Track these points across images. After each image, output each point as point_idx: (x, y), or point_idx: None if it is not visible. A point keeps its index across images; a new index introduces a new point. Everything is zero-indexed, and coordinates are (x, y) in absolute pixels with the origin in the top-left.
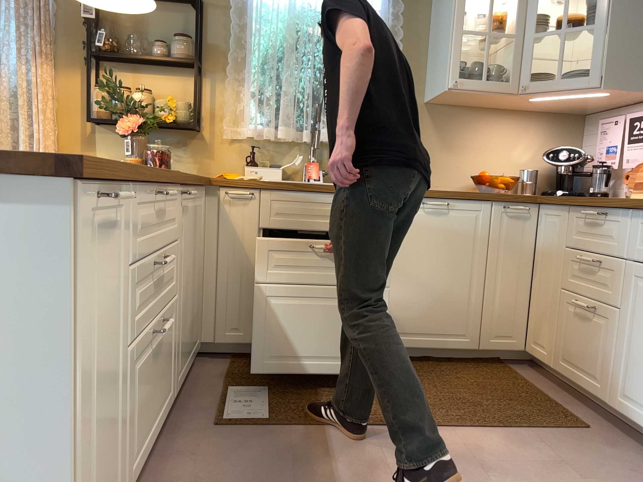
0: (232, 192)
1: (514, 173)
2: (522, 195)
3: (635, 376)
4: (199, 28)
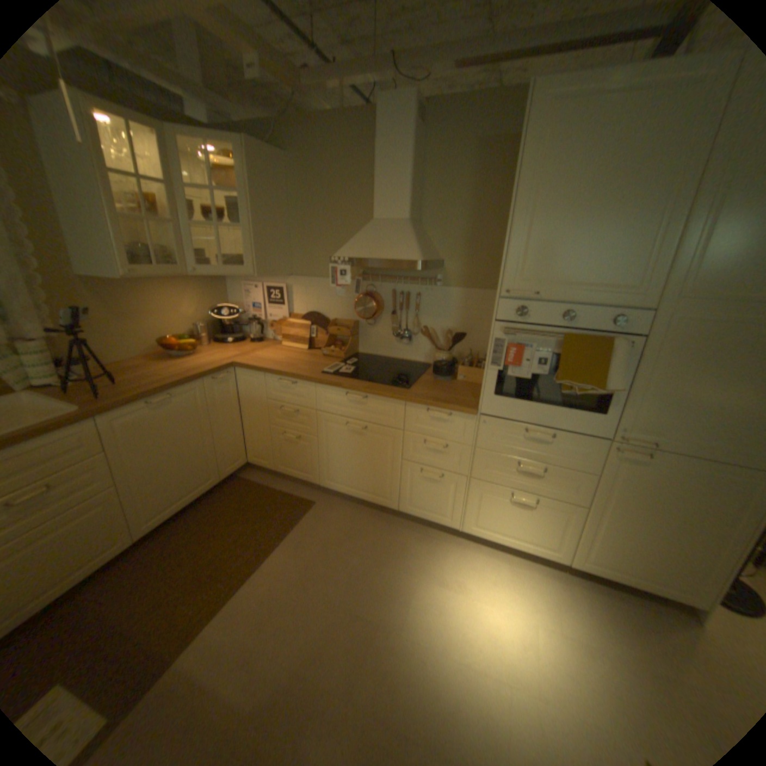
0: None
1: (185, 327)
2: (218, 363)
3: (333, 470)
4: None
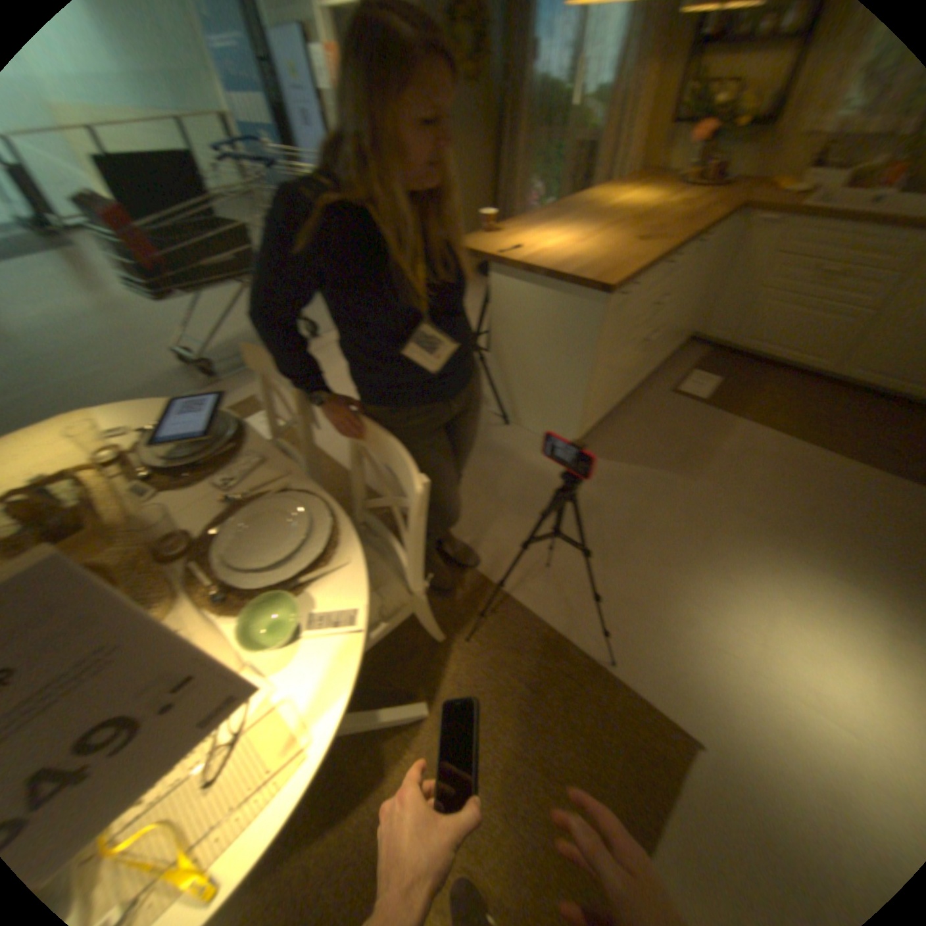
0: (763, 217)
1: None
2: None
3: None
4: None
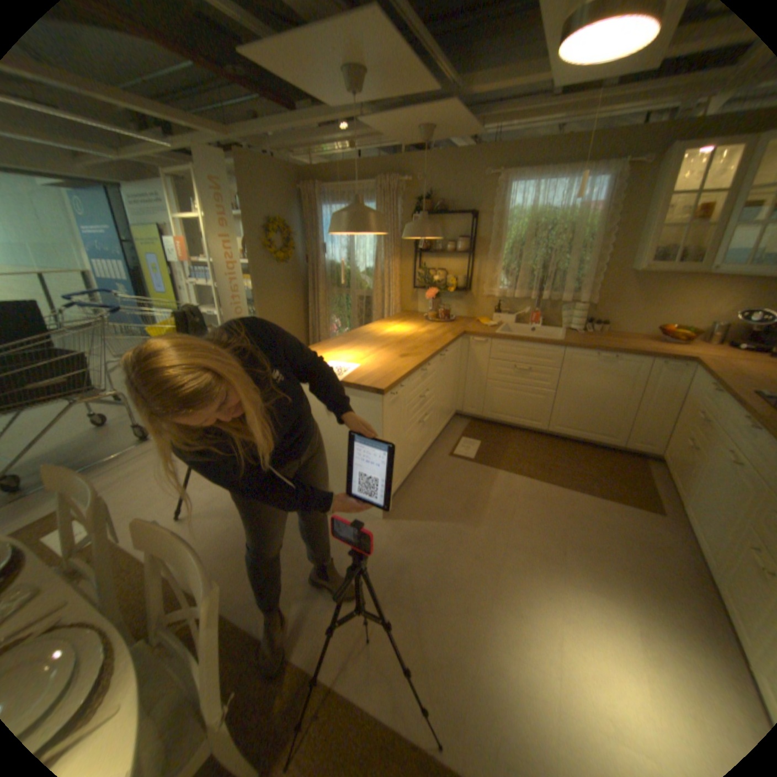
0: (475, 340)
1: (708, 323)
2: (685, 353)
3: (699, 498)
4: (471, 232)
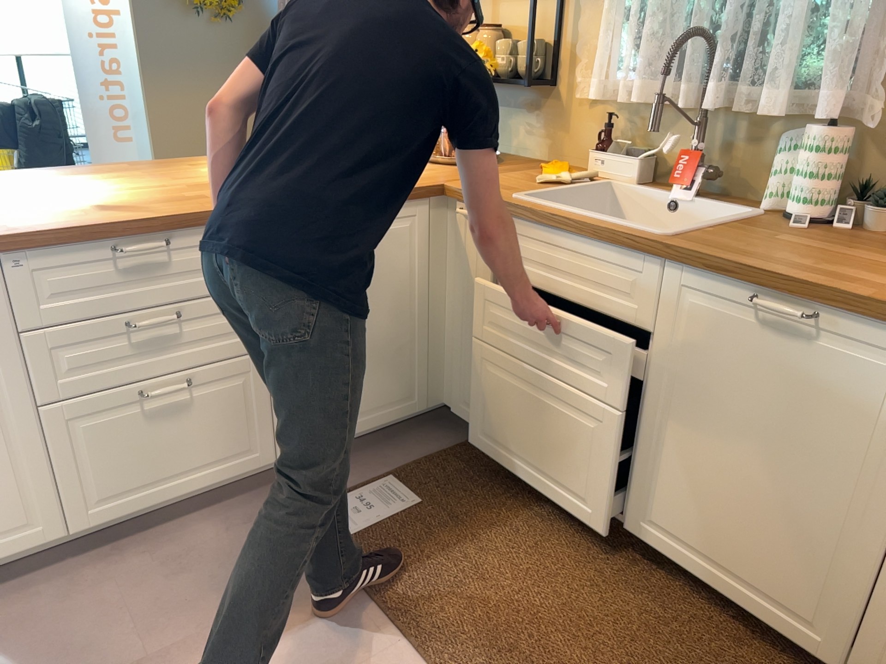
0: (460, 211)
1: None
2: None
3: None
4: None
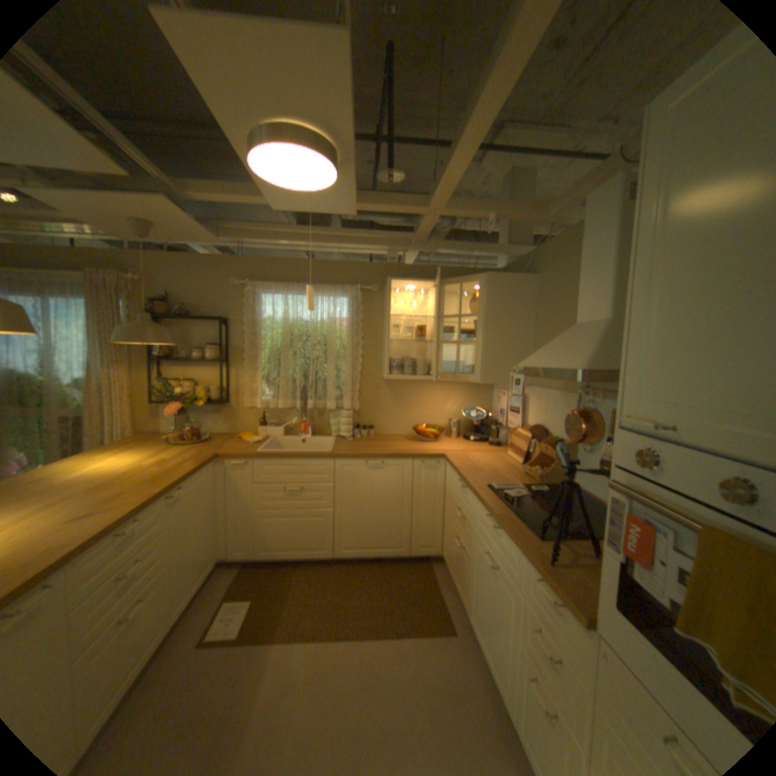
0: (233, 463)
1: (446, 420)
2: (435, 451)
3: (477, 607)
4: (221, 339)
